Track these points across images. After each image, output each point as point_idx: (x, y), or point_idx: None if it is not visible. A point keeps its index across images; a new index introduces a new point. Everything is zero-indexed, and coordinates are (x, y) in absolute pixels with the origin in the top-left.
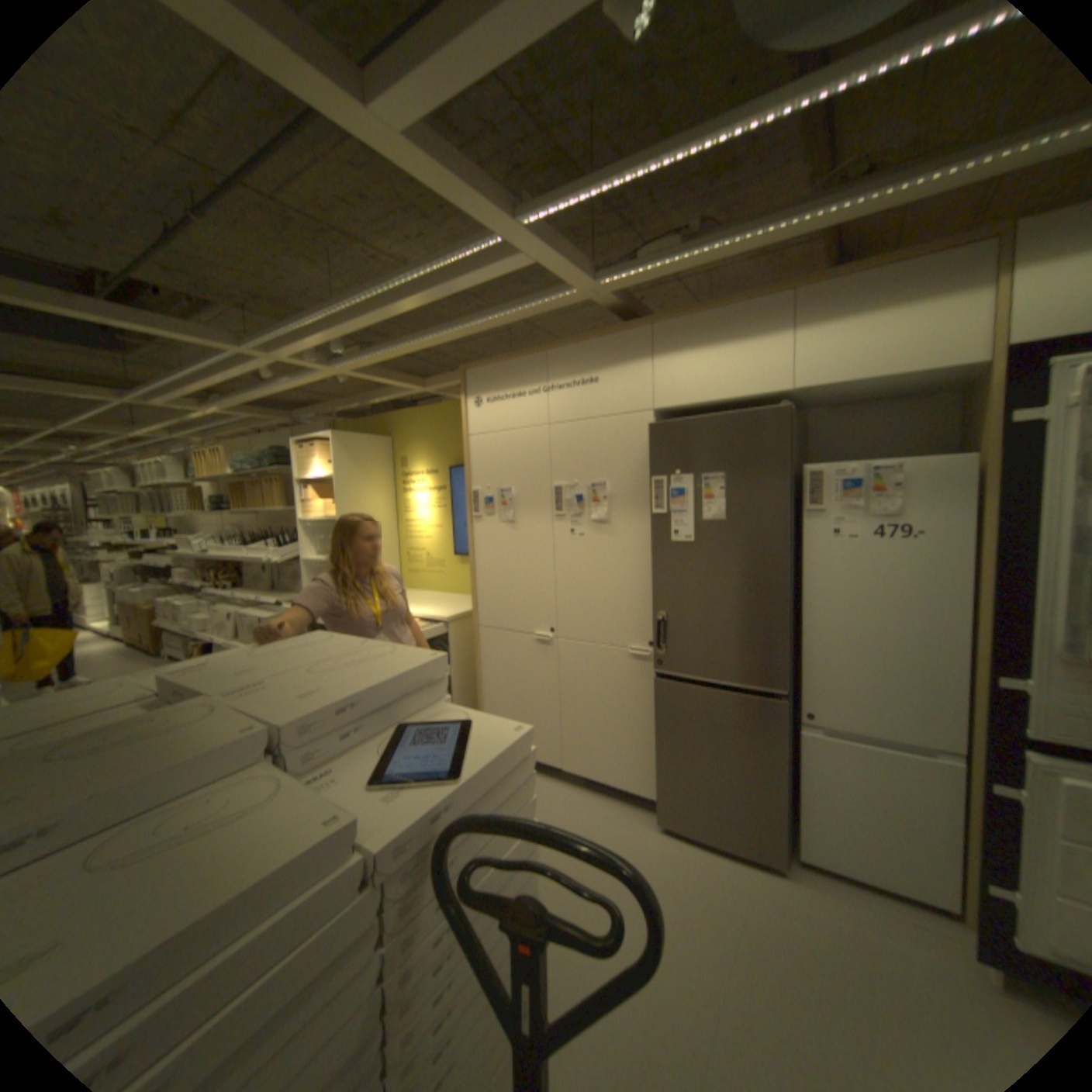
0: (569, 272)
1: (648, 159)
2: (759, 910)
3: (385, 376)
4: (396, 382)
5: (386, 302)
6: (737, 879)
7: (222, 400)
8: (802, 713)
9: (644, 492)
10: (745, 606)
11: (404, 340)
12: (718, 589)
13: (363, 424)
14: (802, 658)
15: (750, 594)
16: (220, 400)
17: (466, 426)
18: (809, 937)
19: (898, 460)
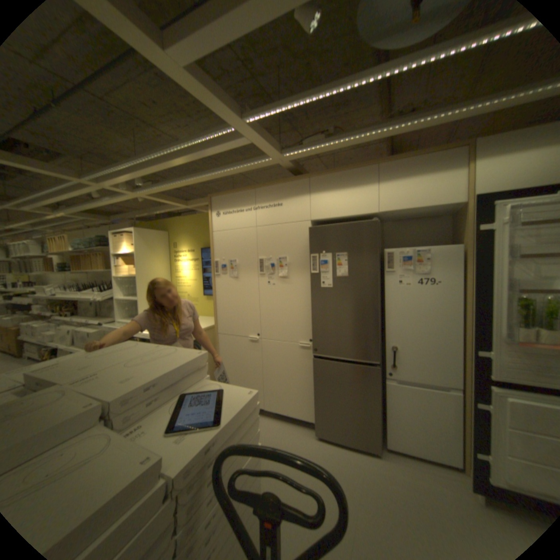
0: (268, 149)
1: (312, 94)
2: (369, 476)
3: (165, 198)
4: (171, 202)
5: (168, 158)
6: (357, 461)
7: (67, 208)
8: (386, 372)
9: (306, 262)
10: (358, 319)
11: (177, 179)
12: (344, 311)
13: (152, 224)
14: (385, 344)
15: (360, 313)
16: (66, 209)
17: (211, 226)
18: (394, 488)
19: (428, 247)
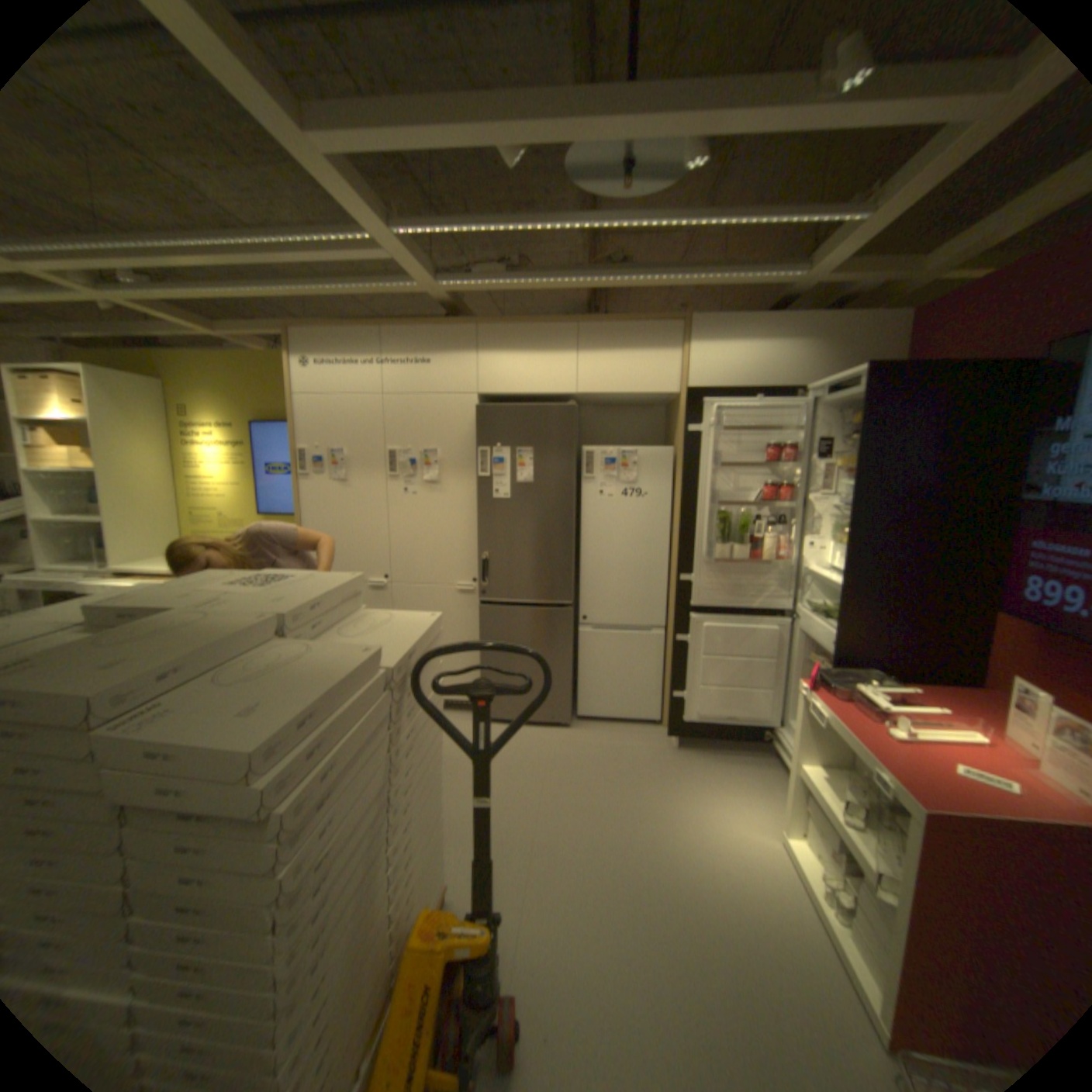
0: (417, 272)
1: (500, 223)
2: (555, 748)
3: (167, 312)
4: (180, 321)
5: (221, 252)
6: (539, 736)
7: None
8: (578, 617)
9: (470, 460)
10: (545, 545)
11: (219, 286)
12: (527, 534)
13: (115, 359)
14: (579, 580)
15: (549, 536)
16: None
17: (290, 385)
18: (584, 753)
19: (634, 448)
